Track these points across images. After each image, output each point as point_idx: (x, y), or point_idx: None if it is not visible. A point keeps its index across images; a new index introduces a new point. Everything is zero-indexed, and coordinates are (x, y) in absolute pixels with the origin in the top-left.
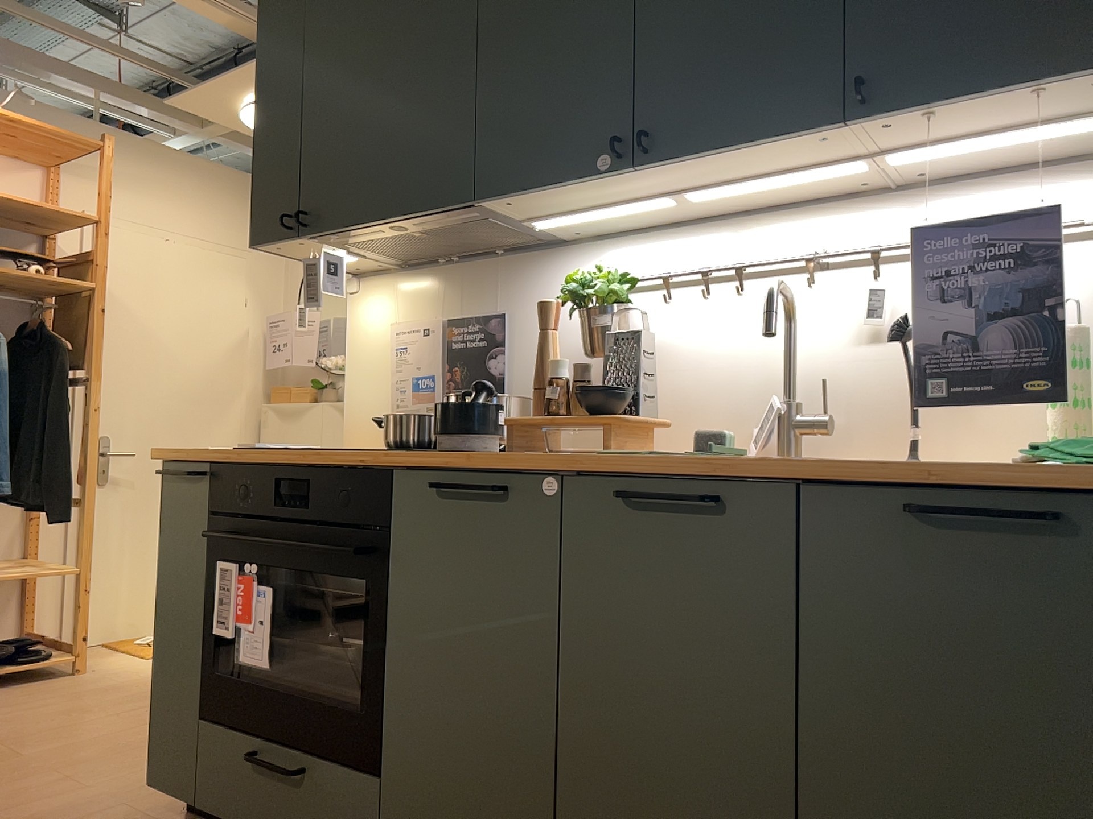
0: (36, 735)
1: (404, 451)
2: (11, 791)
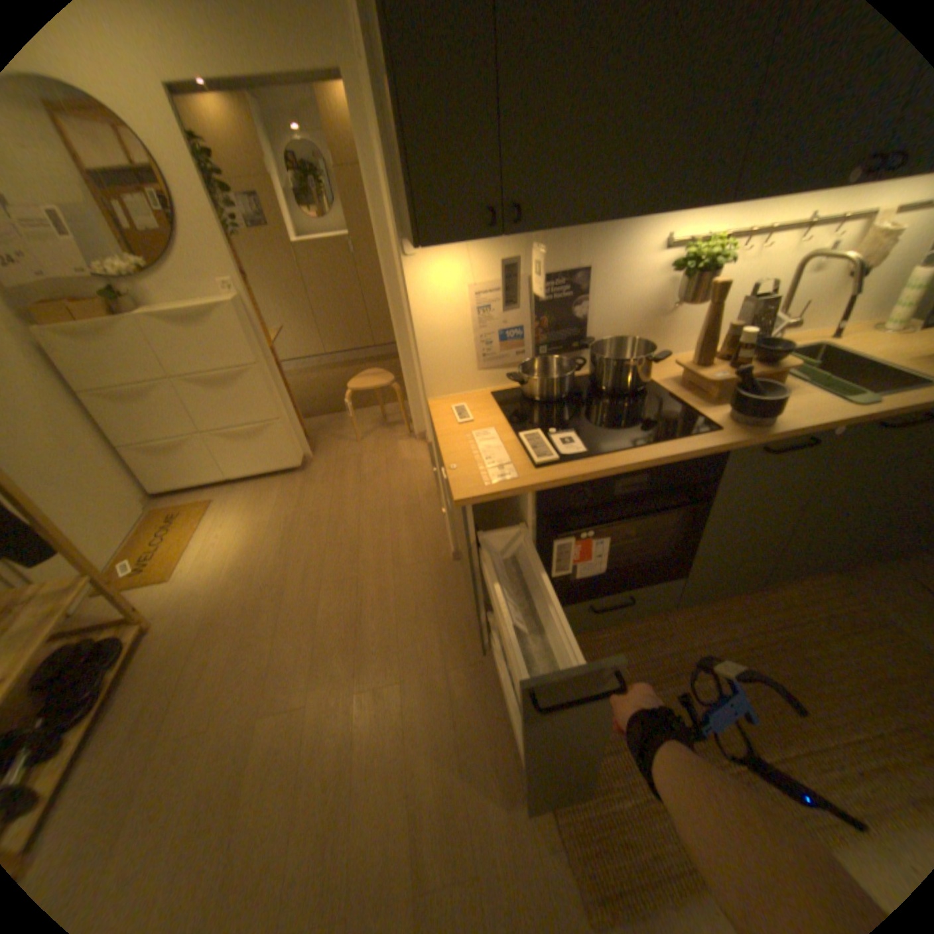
0: (268, 689)
1: (715, 430)
2: (367, 727)
